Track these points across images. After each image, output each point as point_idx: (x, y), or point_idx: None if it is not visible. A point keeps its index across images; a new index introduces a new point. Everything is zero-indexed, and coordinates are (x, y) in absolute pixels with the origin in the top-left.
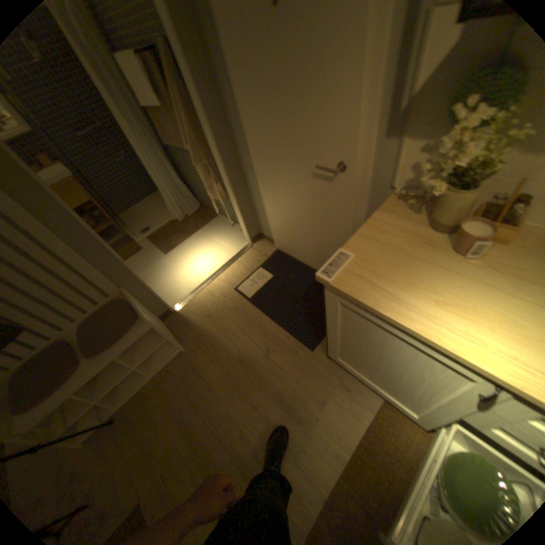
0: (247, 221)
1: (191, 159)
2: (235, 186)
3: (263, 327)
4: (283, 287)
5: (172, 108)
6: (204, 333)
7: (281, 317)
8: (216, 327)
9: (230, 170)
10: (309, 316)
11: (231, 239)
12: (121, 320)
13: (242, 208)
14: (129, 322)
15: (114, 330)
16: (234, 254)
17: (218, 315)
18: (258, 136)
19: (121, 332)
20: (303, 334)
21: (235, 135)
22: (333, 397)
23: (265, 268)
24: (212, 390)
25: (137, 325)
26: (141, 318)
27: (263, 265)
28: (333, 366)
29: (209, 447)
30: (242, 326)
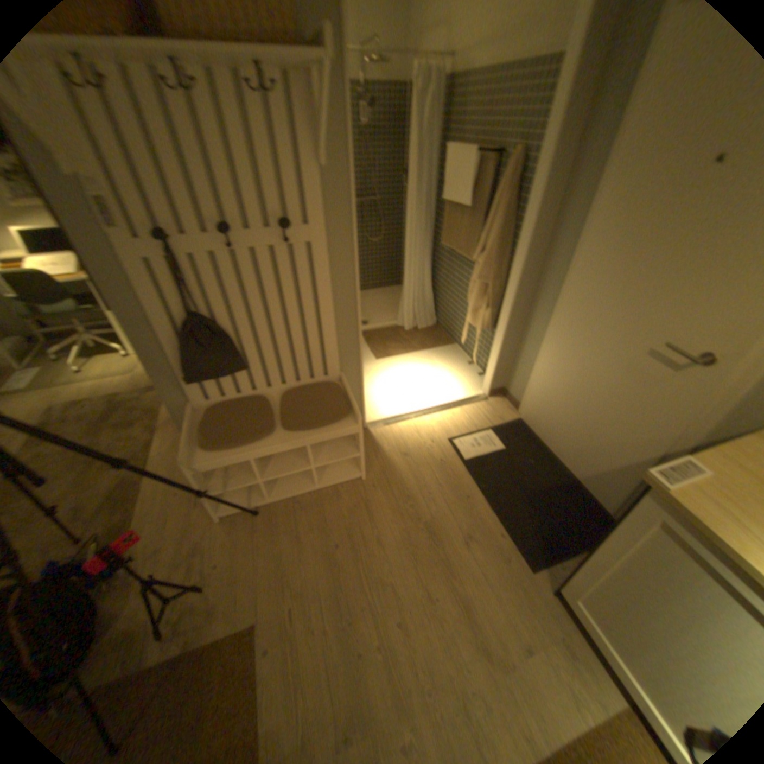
0: (497, 368)
1: (475, 272)
2: (509, 322)
3: (474, 506)
4: (516, 471)
5: (490, 215)
6: (395, 473)
7: (503, 506)
8: (411, 474)
9: (515, 302)
10: (543, 526)
11: (464, 379)
12: (332, 408)
13: (500, 350)
14: (340, 415)
15: (321, 414)
16: (461, 399)
17: (419, 461)
18: (592, 281)
19: (329, 421)
20: (528, 544)
21: (552, 269)
22: (549, 654)
23: (498, 434)
24: (383, 546)
25: (348, 422)
26: (358, 417)
27: (497, 430)
28: (561, 613)
29: (358, 614)
30: (445, 489)
